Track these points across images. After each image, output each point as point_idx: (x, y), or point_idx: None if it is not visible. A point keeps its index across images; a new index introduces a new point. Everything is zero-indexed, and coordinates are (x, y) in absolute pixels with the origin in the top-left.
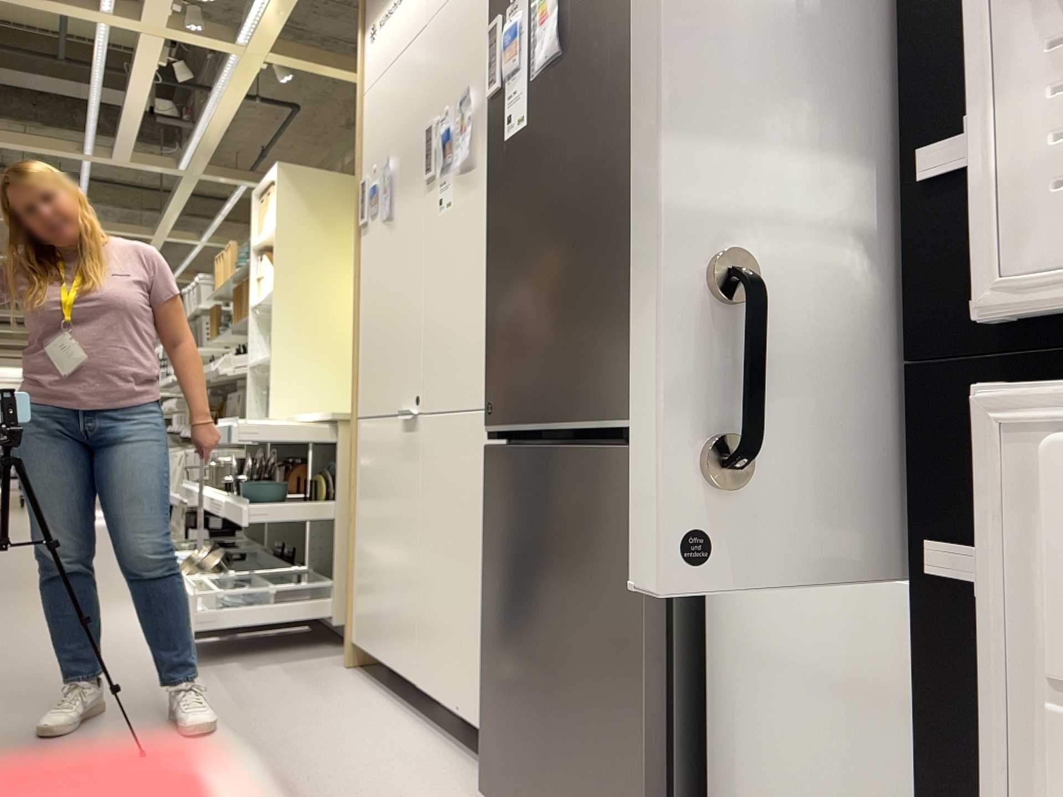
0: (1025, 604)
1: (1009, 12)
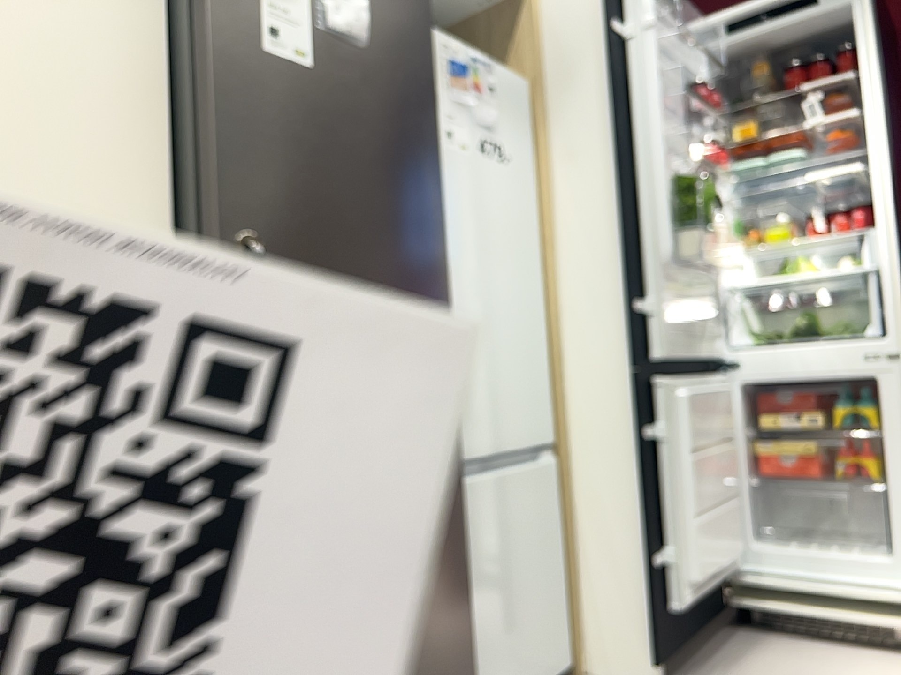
0: (671, 431)
1: (658, 272)
